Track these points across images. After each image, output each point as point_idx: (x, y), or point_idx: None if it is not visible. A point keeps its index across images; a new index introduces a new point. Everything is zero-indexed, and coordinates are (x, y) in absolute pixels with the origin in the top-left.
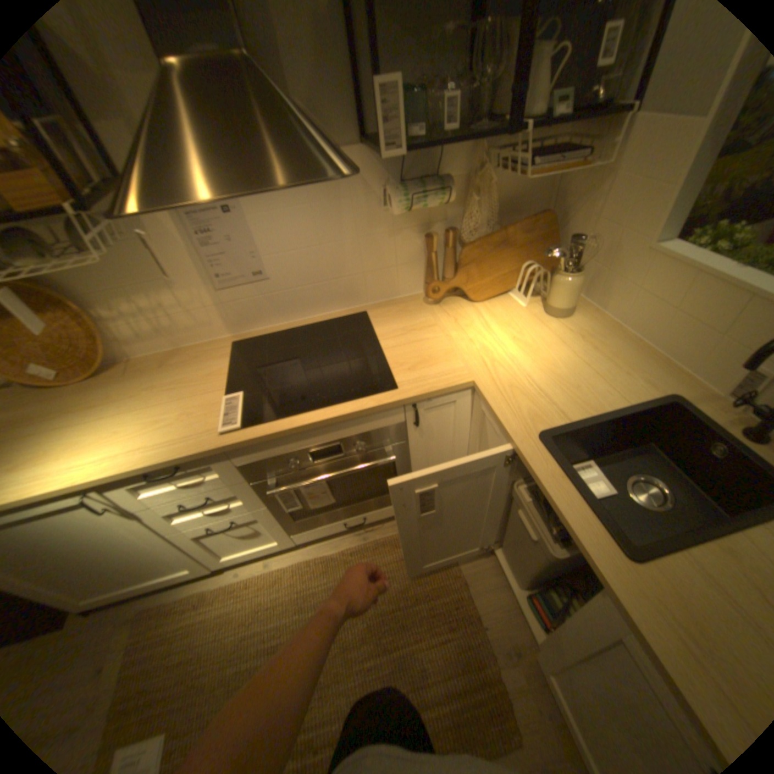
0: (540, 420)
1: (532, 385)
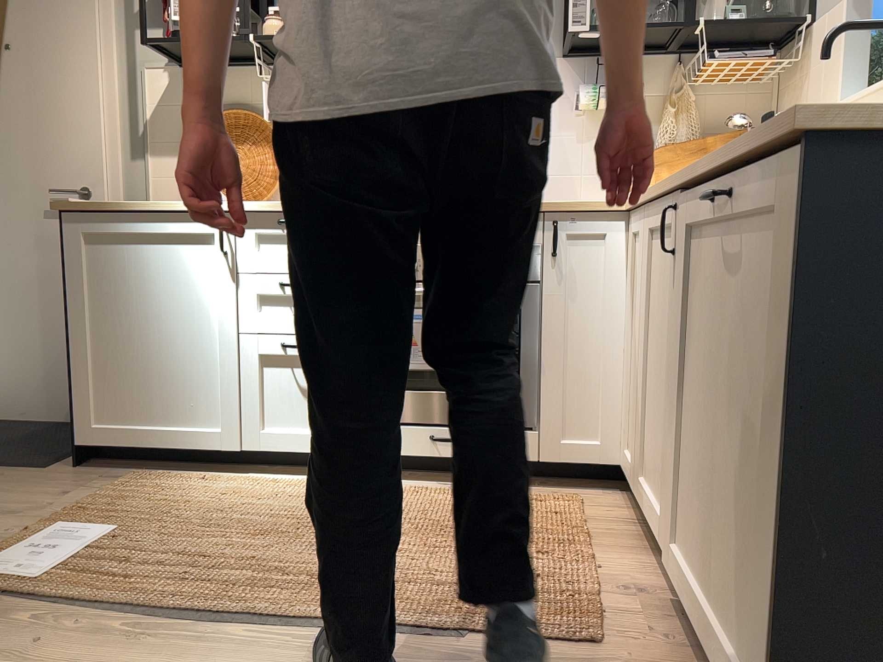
0: None
1: None
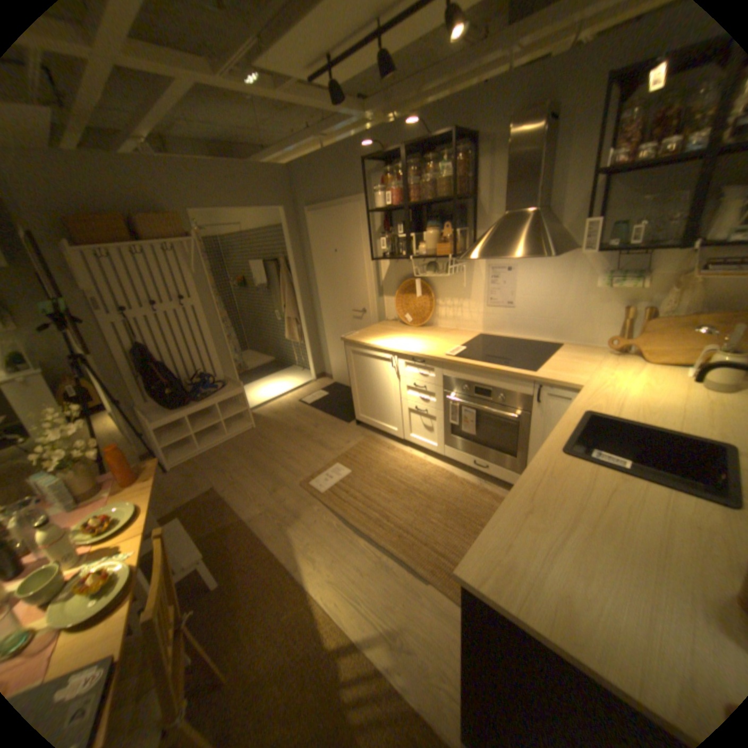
0: (599, 411)
1: (620, 401)
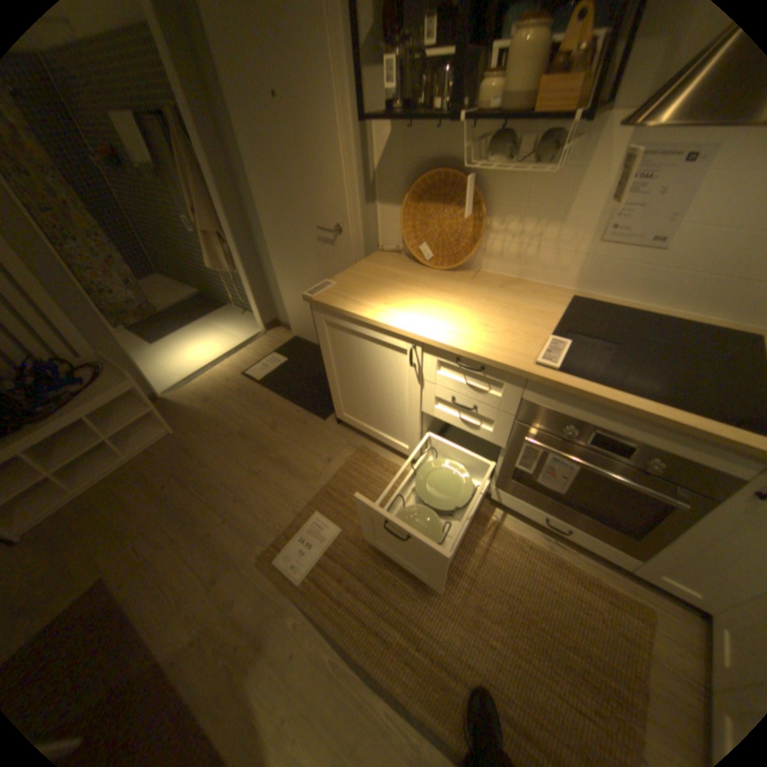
0: None
1: None
